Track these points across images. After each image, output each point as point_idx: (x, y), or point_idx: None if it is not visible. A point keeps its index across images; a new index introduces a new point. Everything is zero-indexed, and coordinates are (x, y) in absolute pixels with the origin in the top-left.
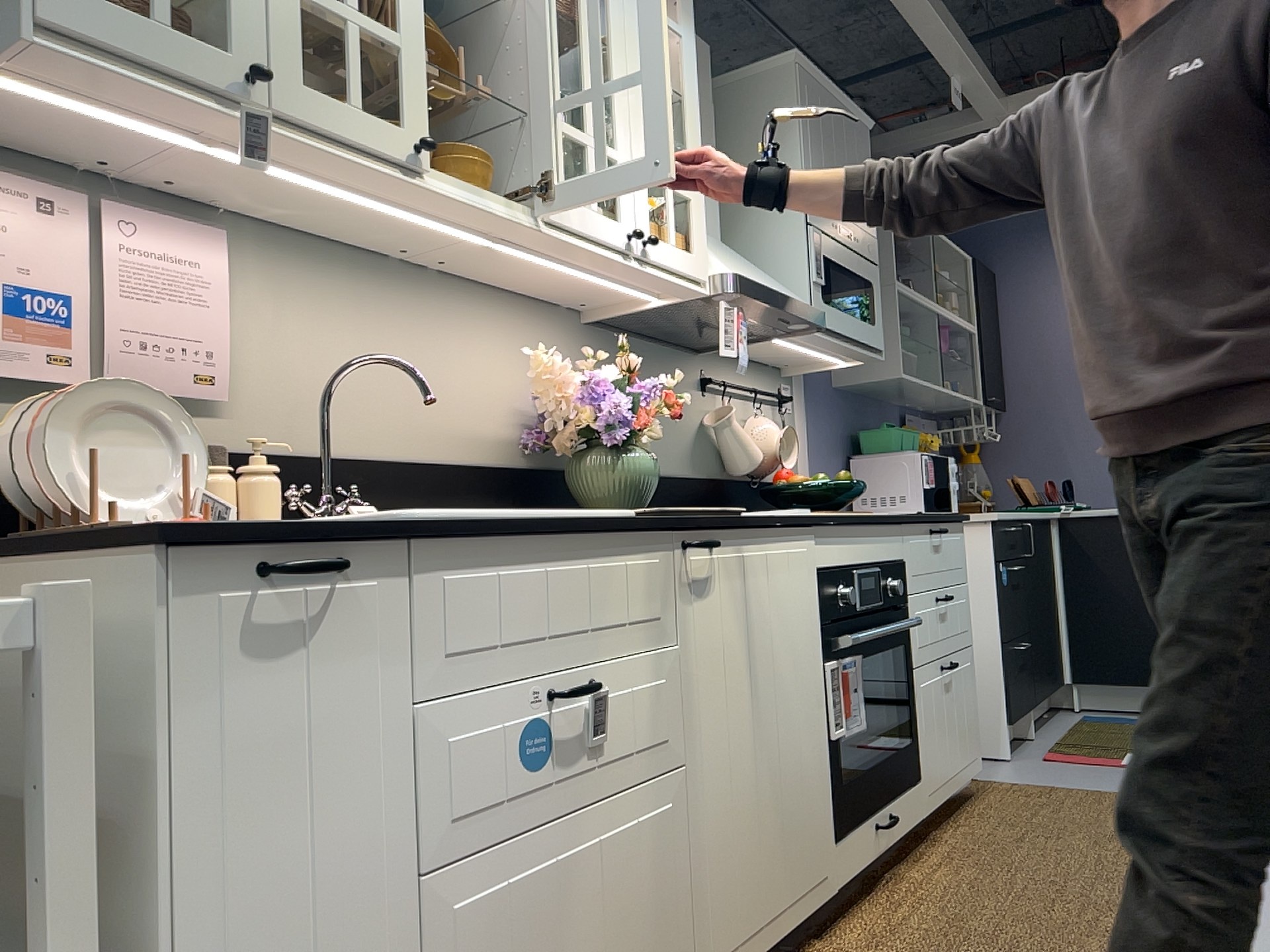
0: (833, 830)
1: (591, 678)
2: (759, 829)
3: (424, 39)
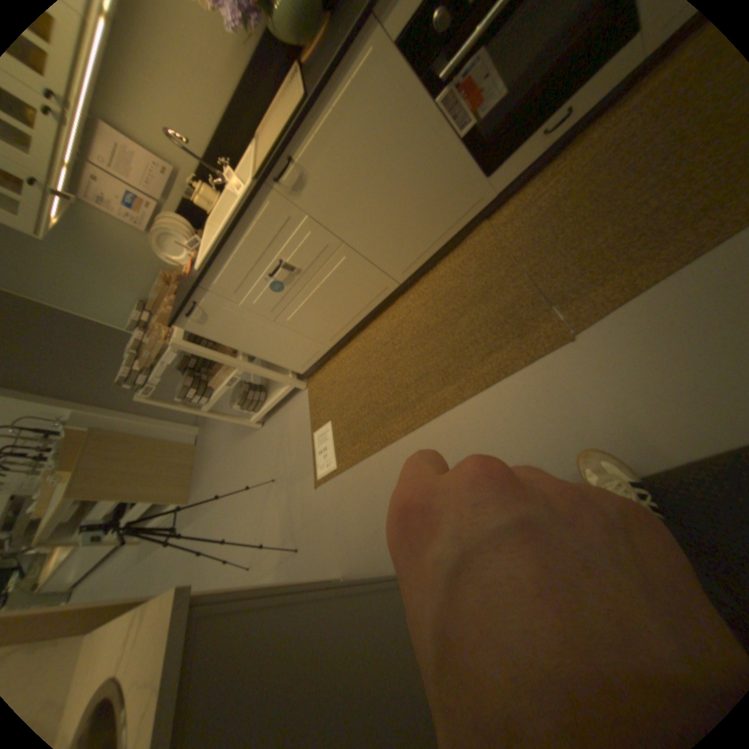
0: (485, 173)
1: (280, 258)
2: (408, 223)
3: None
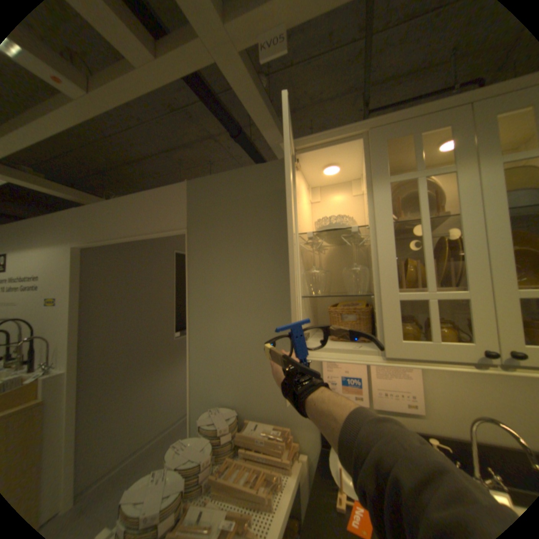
0: None
1: None
2: None
3: (491, 286)
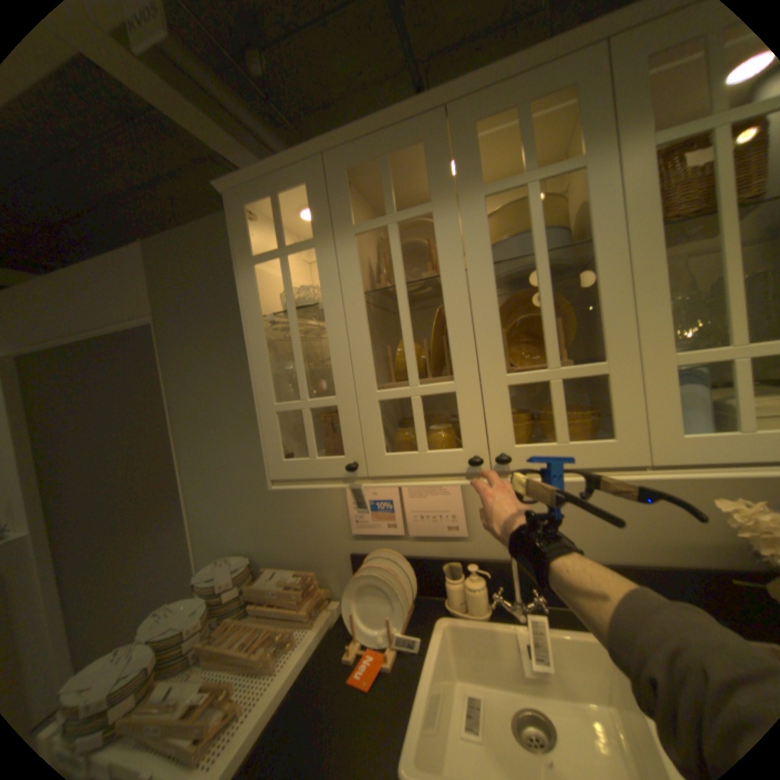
0: None
1: None
2: None
3: (477, 372)
